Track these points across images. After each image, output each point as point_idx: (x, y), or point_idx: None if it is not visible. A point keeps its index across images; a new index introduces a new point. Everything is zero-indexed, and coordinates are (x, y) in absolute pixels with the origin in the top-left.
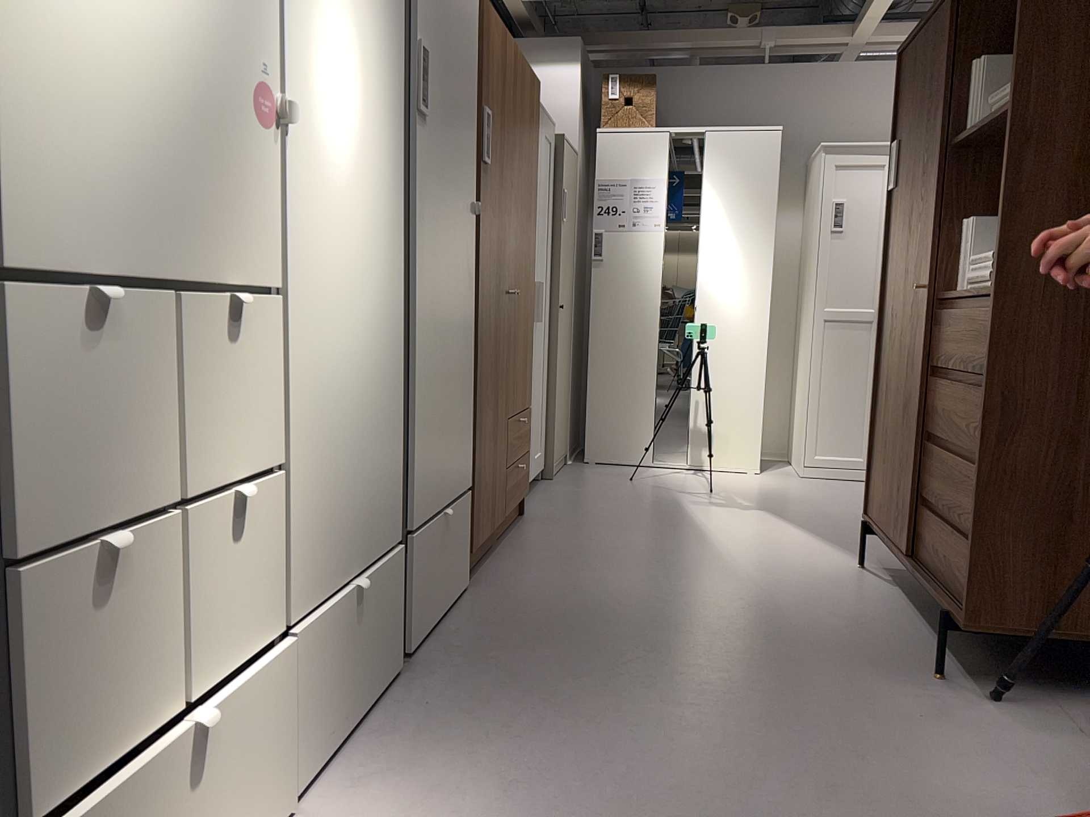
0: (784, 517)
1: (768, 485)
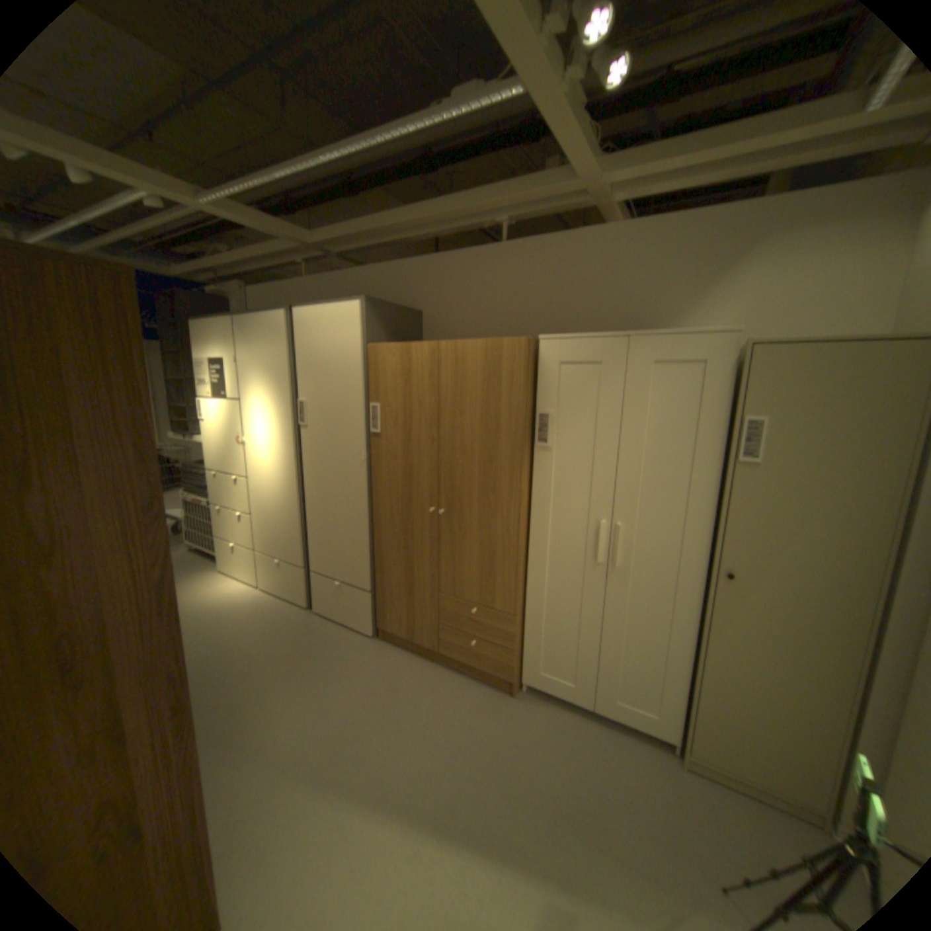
0: None
1: None
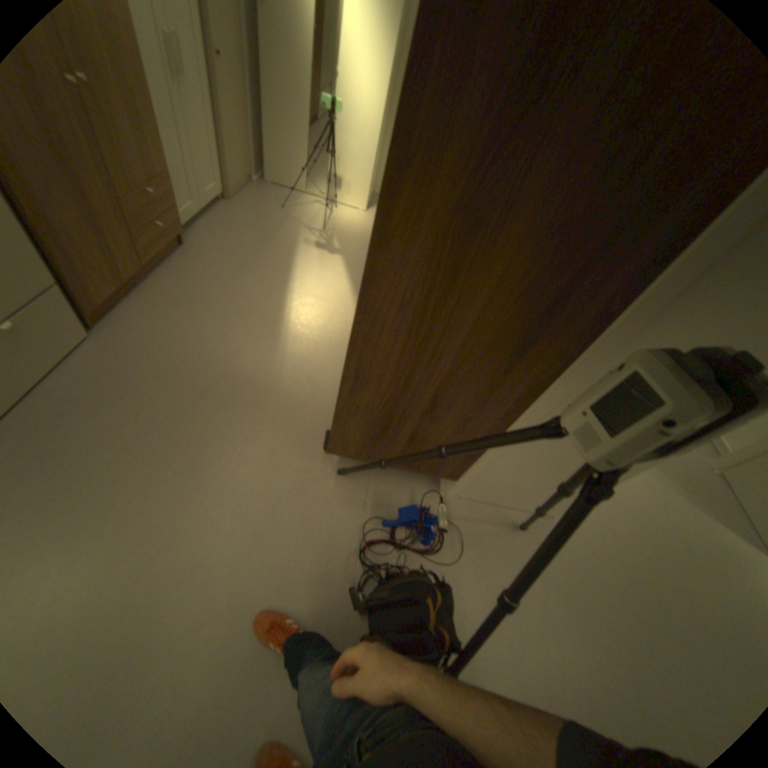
0: (350, 264)
1: (362, 226)
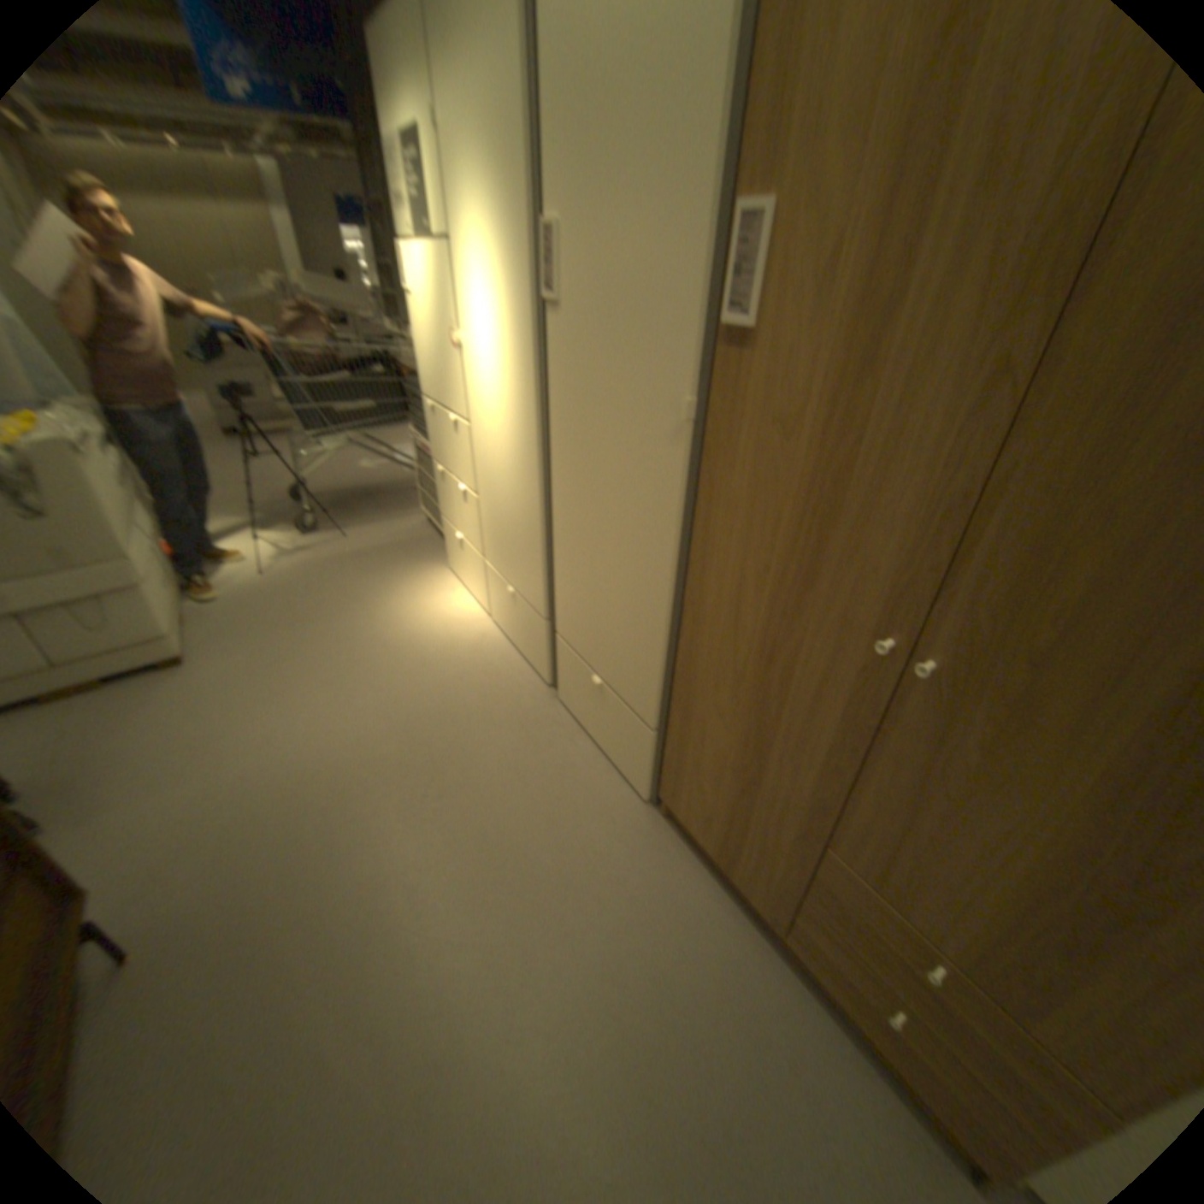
0: None
1: None
